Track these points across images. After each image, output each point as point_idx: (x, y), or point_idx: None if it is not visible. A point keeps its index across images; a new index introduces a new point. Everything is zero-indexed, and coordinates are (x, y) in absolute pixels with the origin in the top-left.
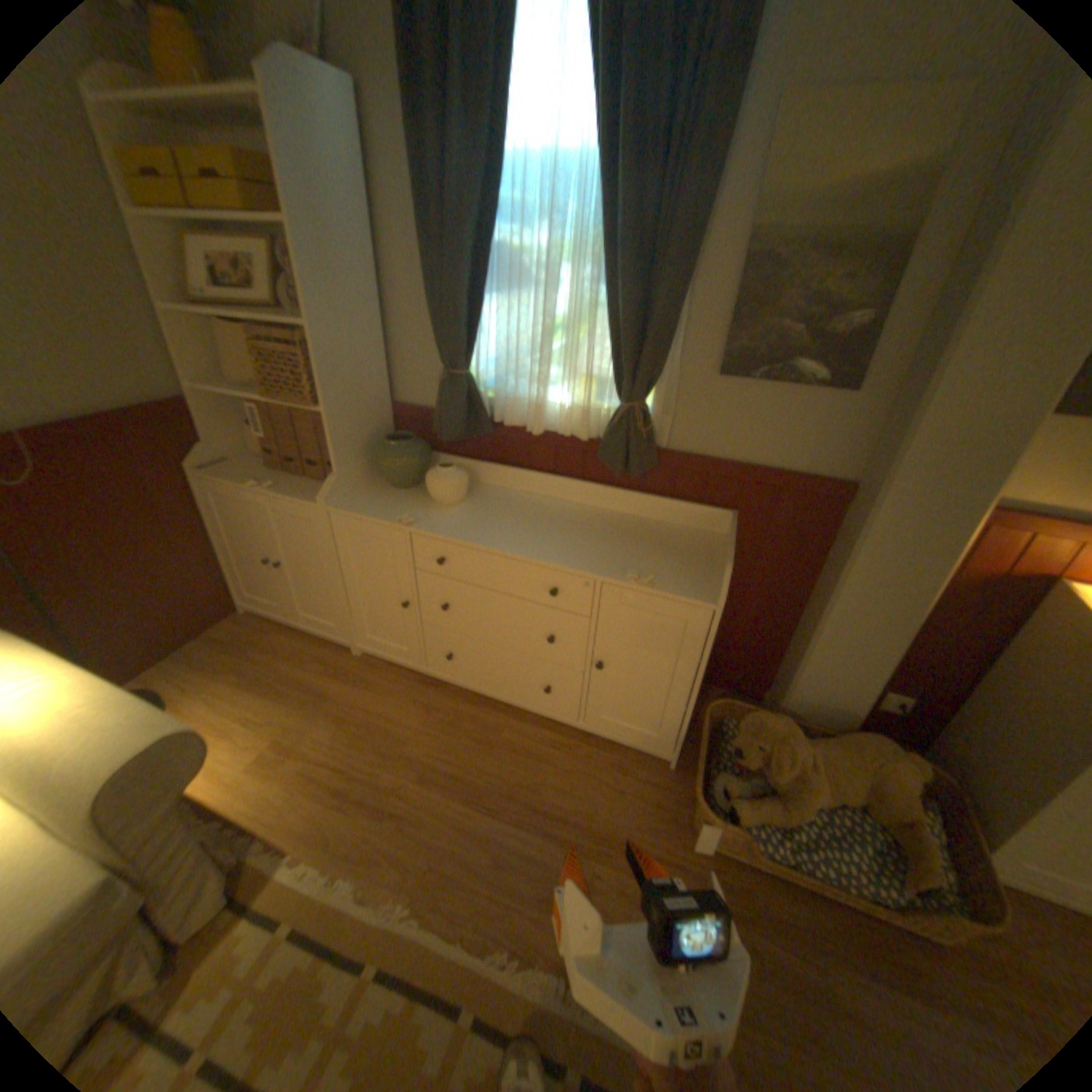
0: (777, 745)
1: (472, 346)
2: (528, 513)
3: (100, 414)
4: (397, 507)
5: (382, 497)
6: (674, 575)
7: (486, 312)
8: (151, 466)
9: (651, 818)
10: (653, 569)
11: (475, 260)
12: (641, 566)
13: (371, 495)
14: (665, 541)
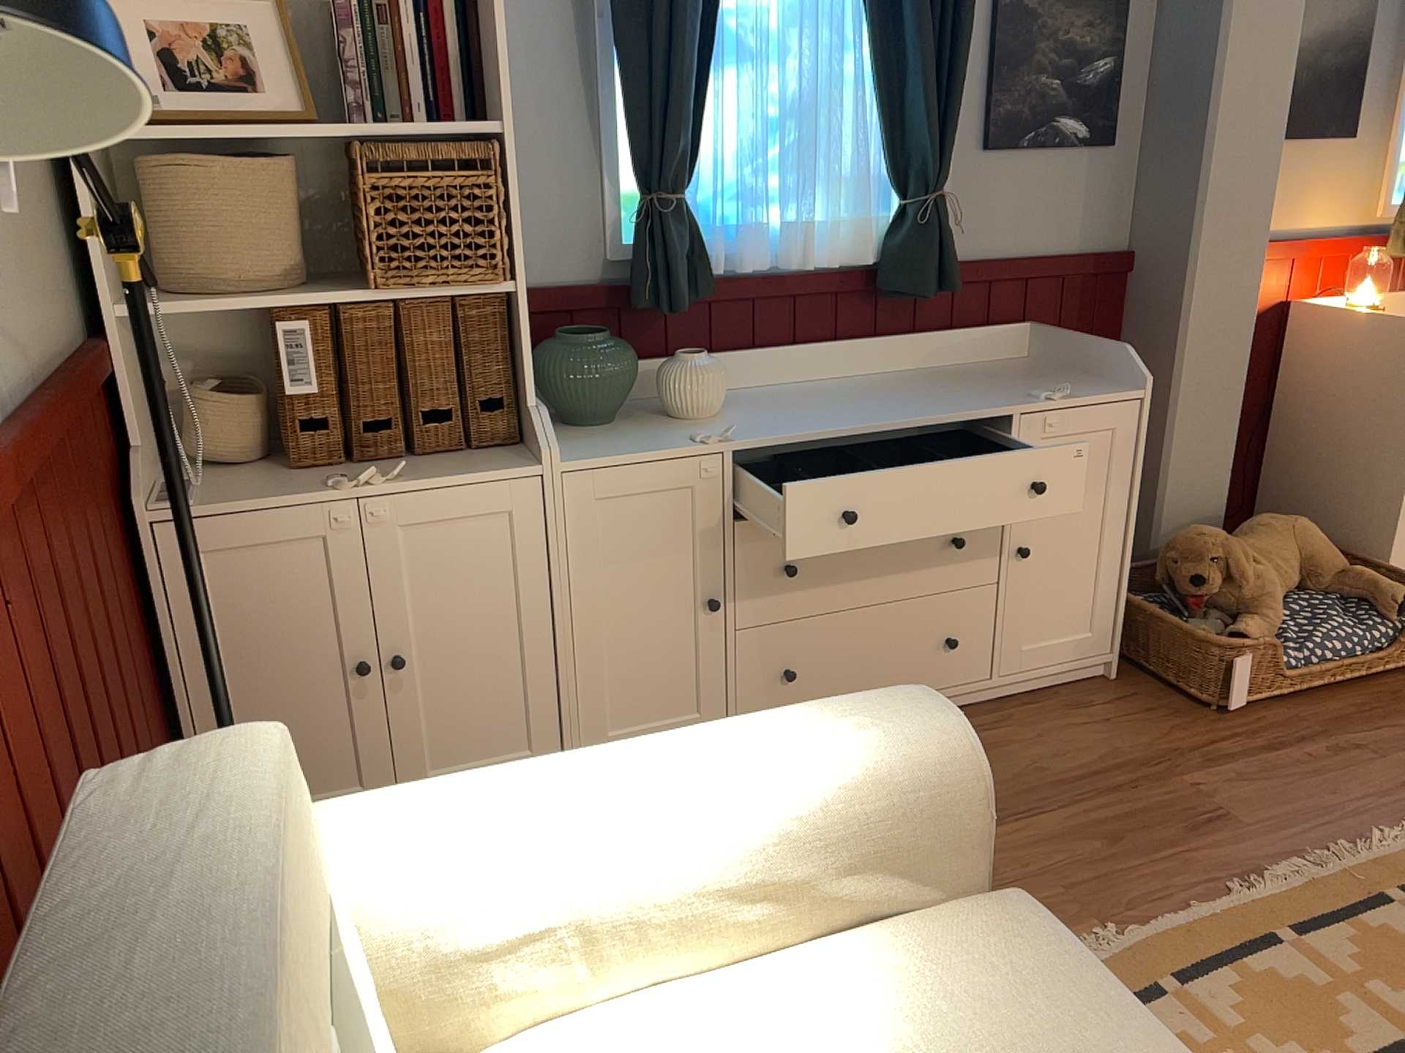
0: (1225, 551)
1: (694, 154)
2: (818, 398)
3: (69, 375)
4: (657, 437)
5: (603, 438)
6: (1069, 389)
7: (706, 102)
8: (102, 509)
9: (1161, 724)
10: (1050, 389)
11: (703, 24)
12: (1031, 393)
13: (580, 441)
14: (997, 376)
